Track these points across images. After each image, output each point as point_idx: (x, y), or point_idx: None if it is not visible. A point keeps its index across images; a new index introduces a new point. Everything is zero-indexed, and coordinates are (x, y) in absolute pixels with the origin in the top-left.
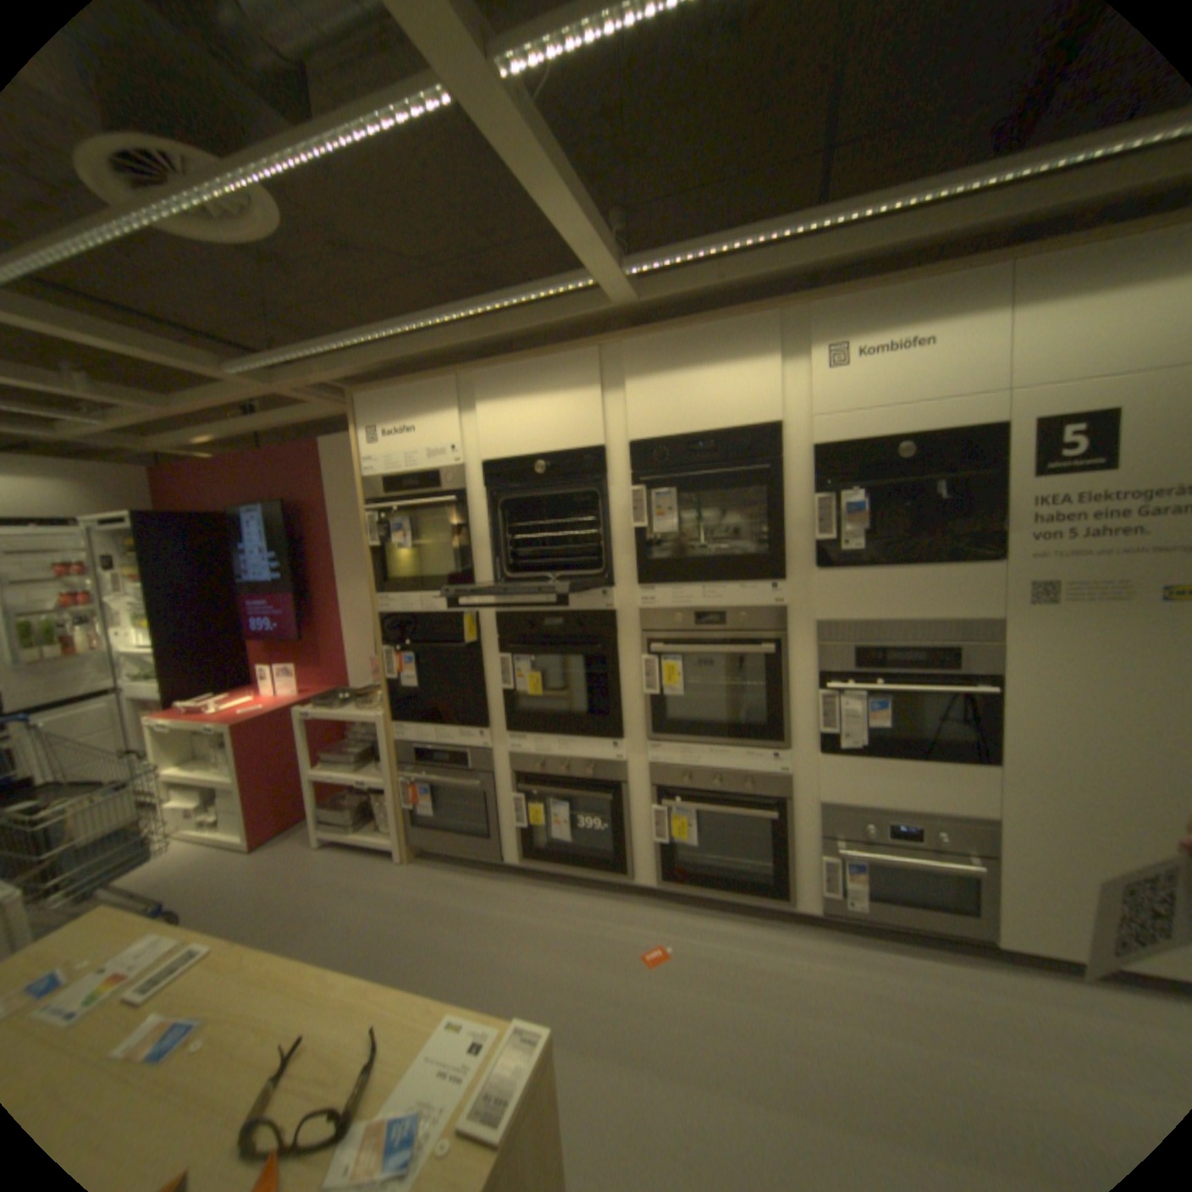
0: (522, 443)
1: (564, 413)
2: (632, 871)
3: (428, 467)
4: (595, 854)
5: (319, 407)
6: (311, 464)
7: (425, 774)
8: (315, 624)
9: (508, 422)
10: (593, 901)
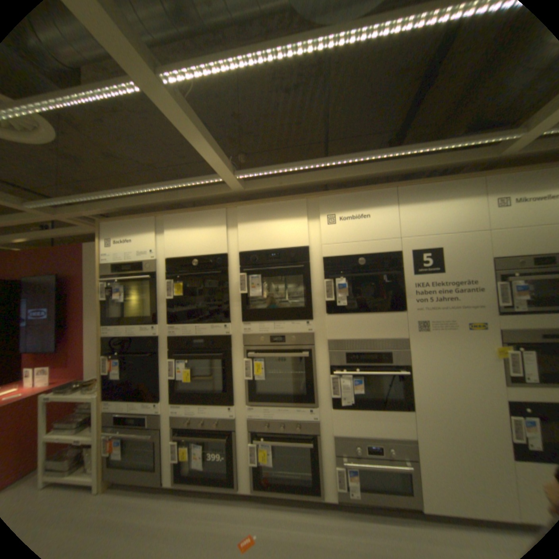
0: (186, 250)
1: (208, 237)
2: (236, 485)
3: (137, 260)
4: (217, 475)
5: (83, 228)
6: (77, 256)
7: (119, 432)
8: (67, 342)
9: (180, 240)
10: (213, 506)
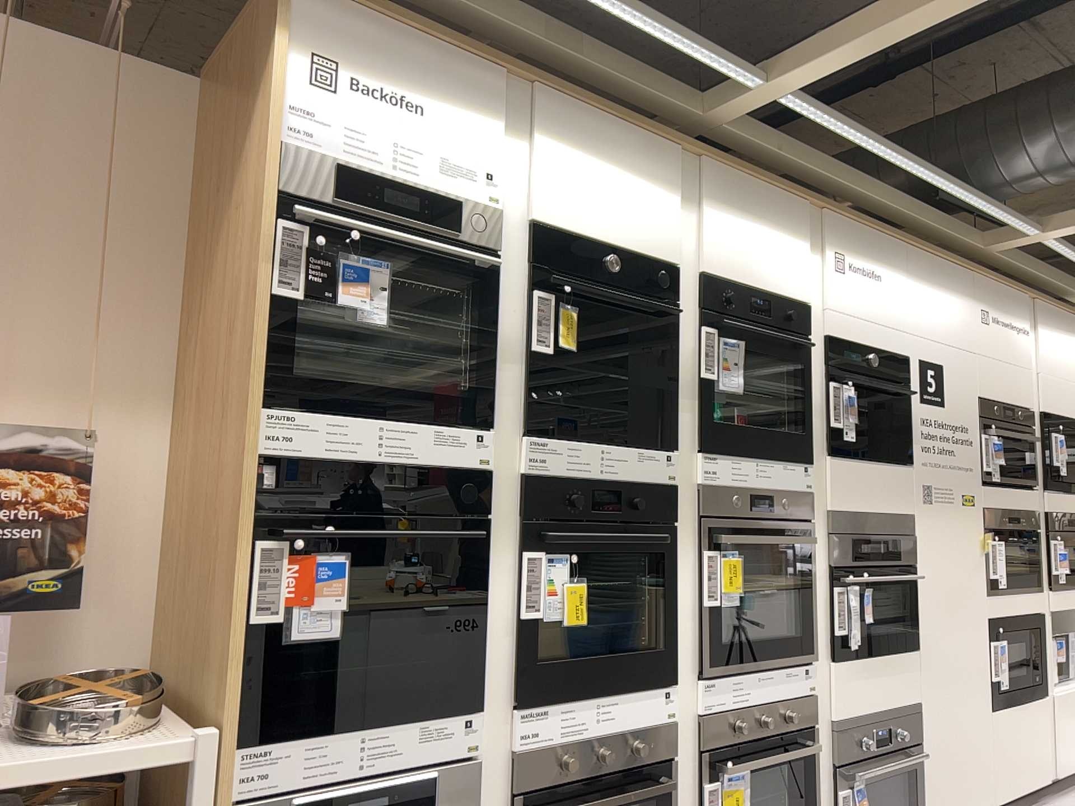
0: (590, 225)
1: (639, 212)
2: None
3: (448, 197)
4: None
5: None
6: None
7: None
8: None
9: (577, 189)
10: None
